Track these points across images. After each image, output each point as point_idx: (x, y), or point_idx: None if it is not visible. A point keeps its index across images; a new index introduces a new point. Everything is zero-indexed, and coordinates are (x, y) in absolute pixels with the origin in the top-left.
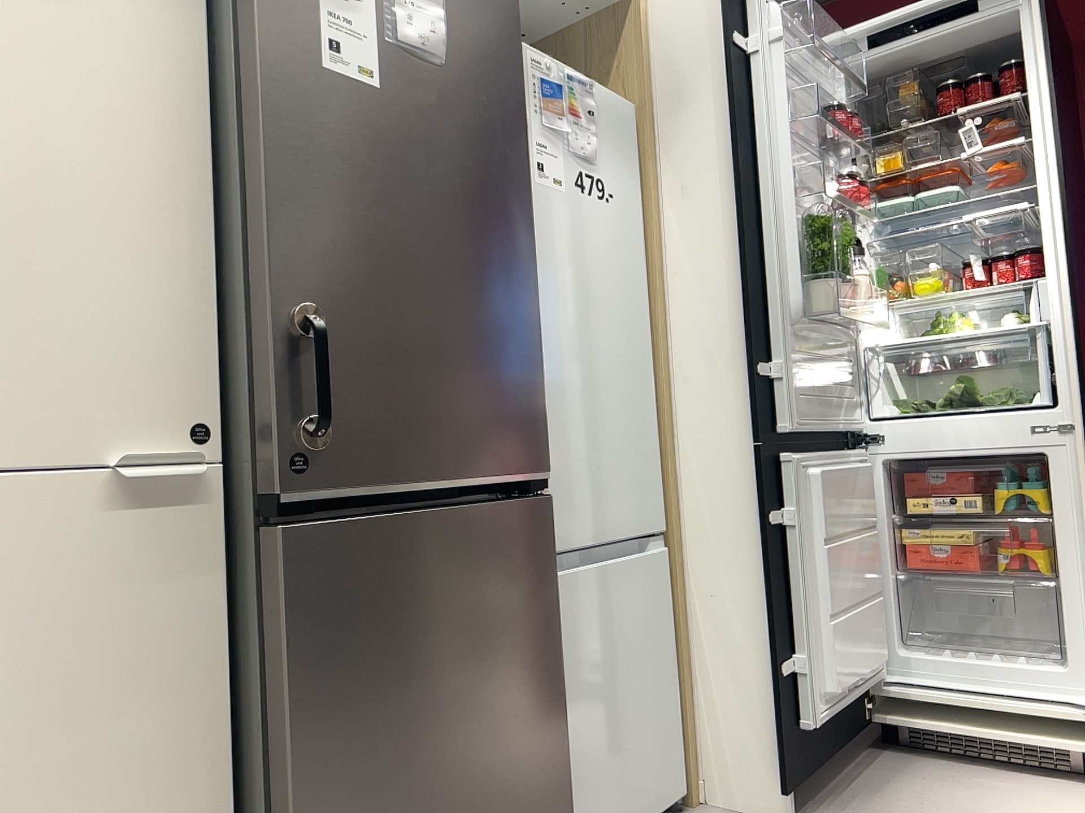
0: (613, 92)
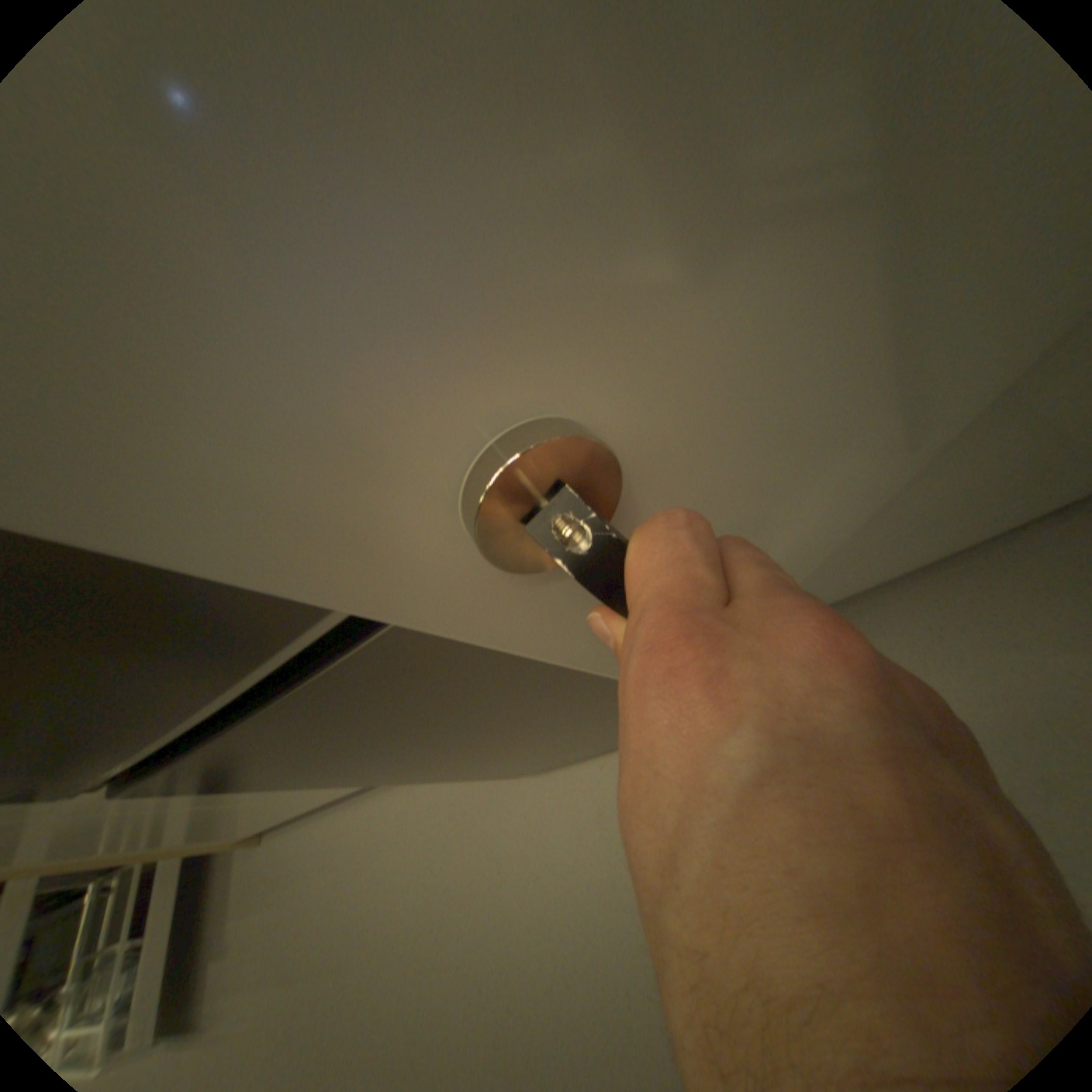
0: None
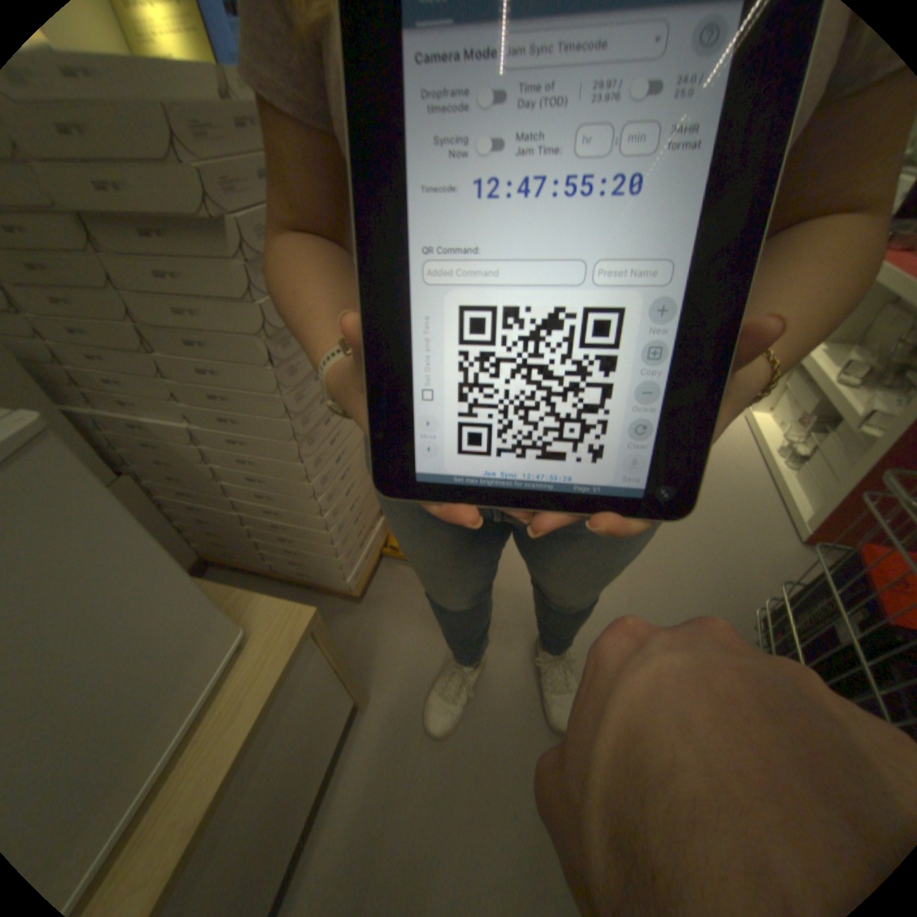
0: None
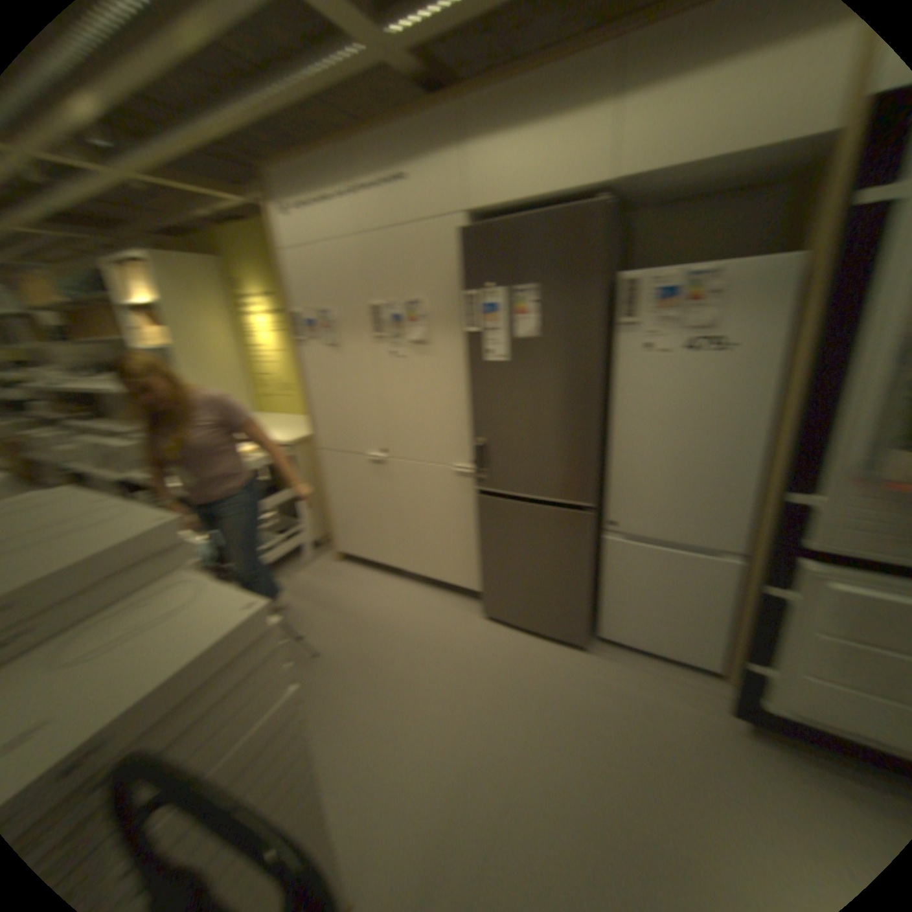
0: (767, 256)
